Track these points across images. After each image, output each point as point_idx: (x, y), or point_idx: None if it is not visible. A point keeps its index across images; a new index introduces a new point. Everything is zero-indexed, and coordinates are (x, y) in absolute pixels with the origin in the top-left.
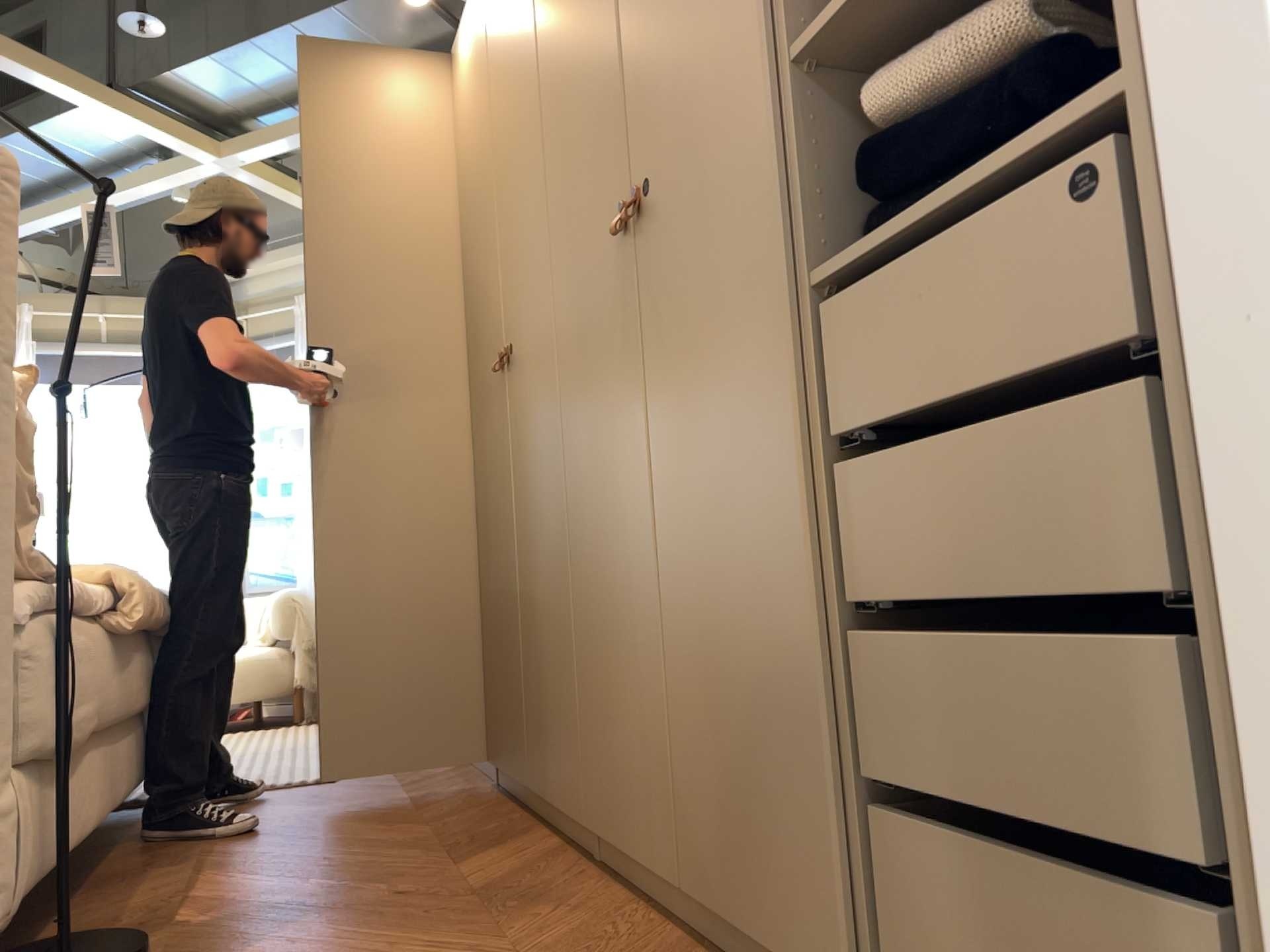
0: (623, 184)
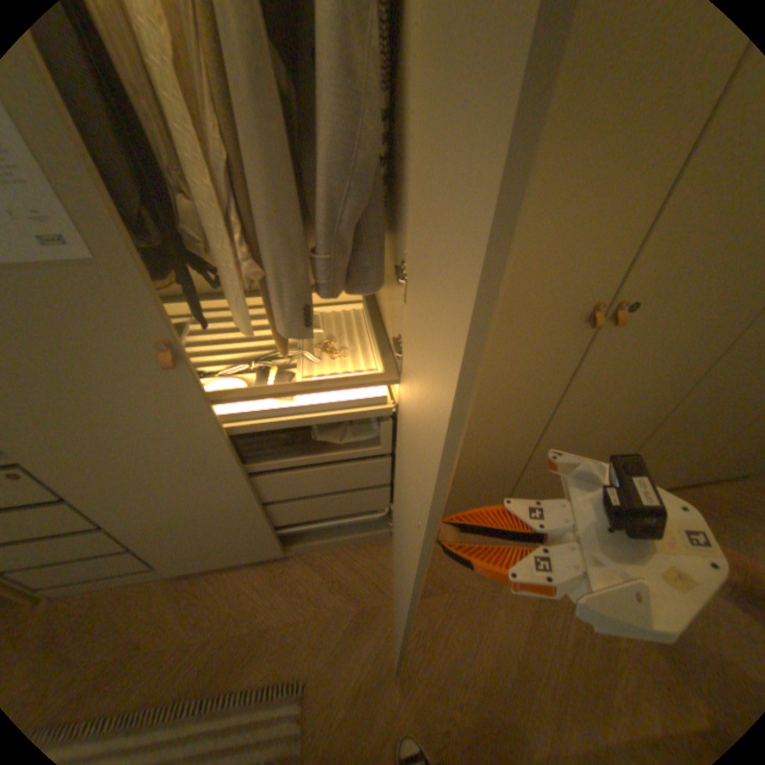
0: None
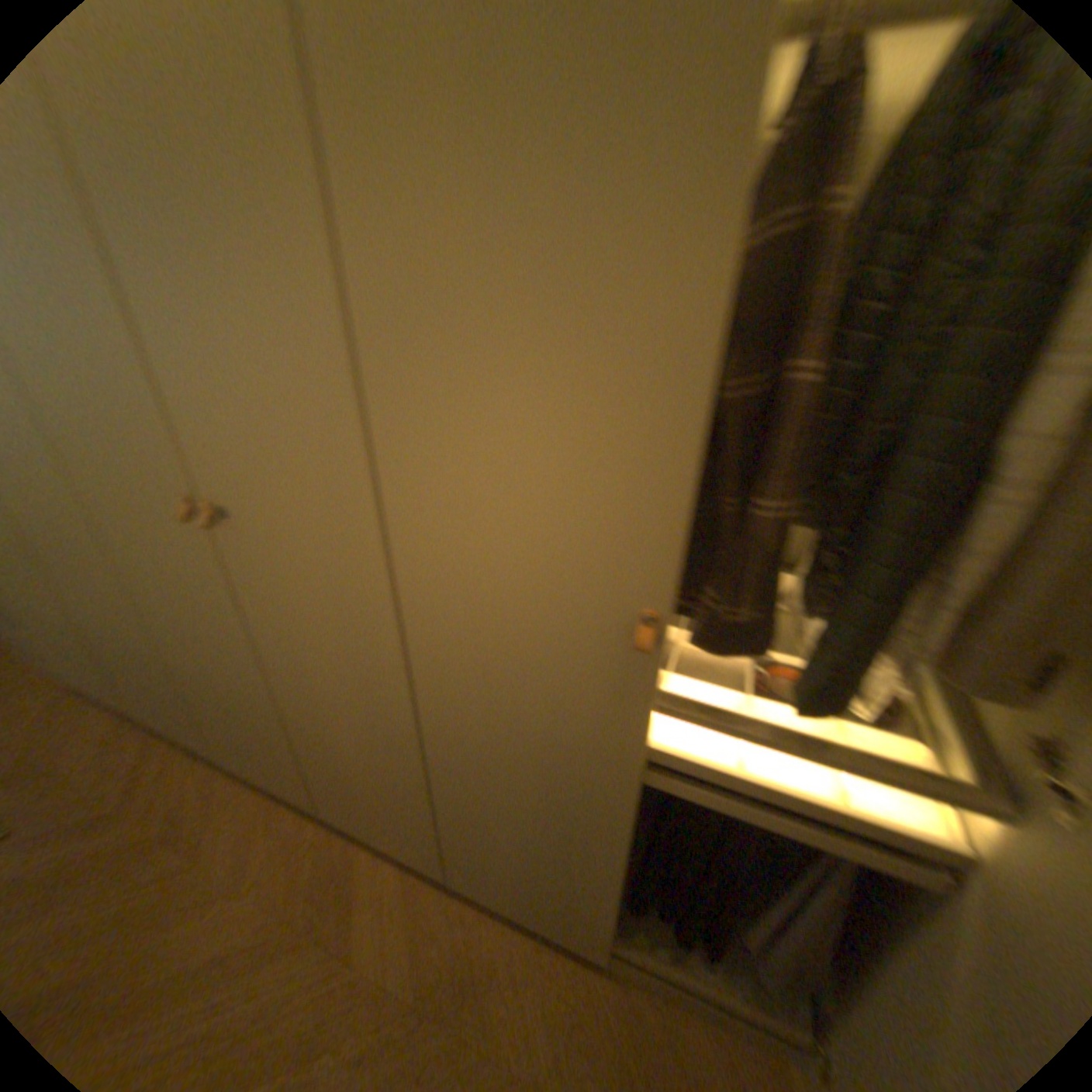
0: (656, 587)
